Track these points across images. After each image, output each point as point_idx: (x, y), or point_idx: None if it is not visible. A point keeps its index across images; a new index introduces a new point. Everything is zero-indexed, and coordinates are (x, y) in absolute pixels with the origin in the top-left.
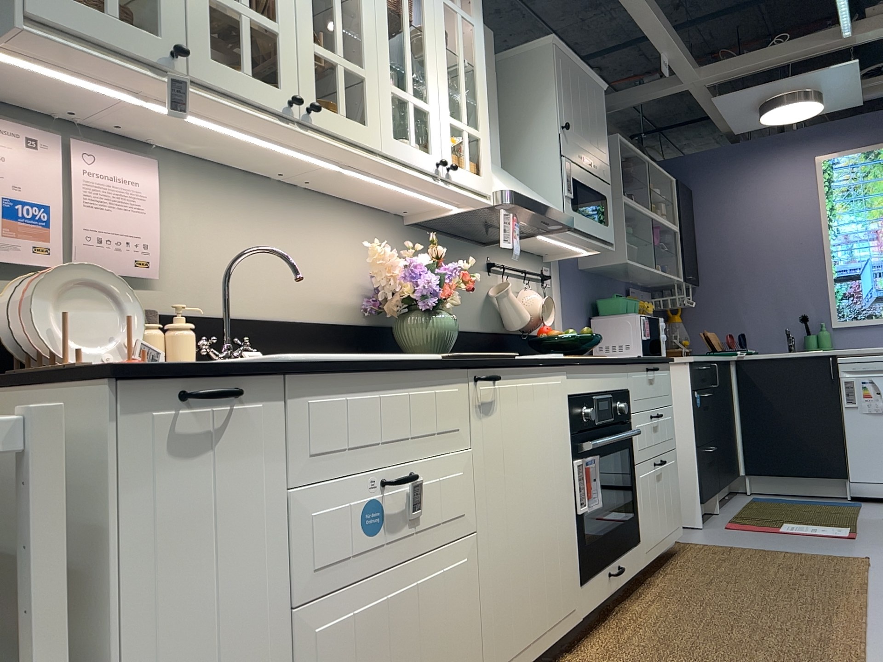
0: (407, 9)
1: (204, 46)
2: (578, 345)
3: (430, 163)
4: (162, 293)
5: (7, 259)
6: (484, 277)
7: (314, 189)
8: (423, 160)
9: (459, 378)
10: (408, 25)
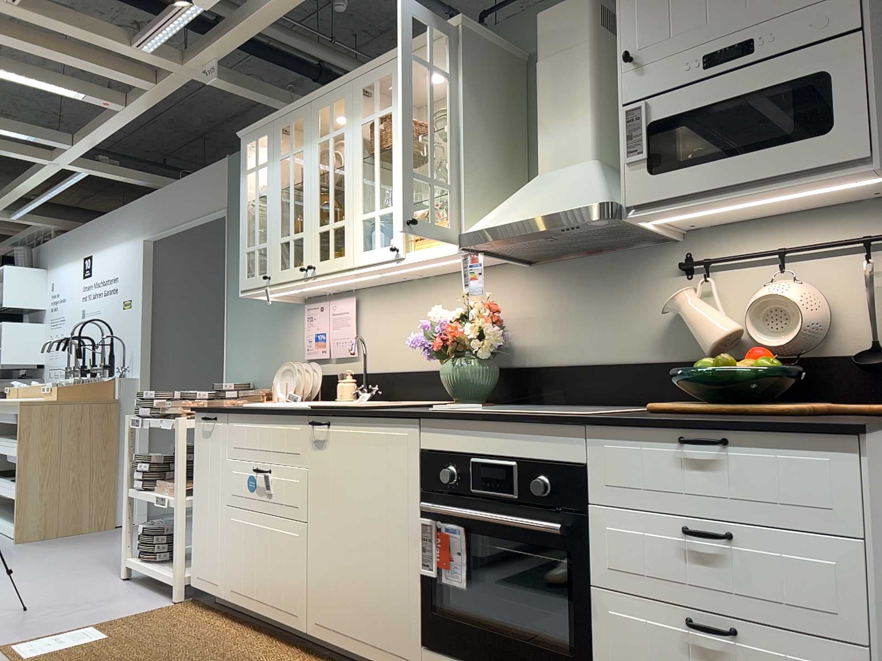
0: (376, 146)
1: (277, 266)
2: (712, 384)
3: (389, 252)
4: (361, 362)
5: (316, 356)
6: (670, 285)
7: (436, 273)
8: (383, 253)
9: (301, 421)
10: (376, 157)
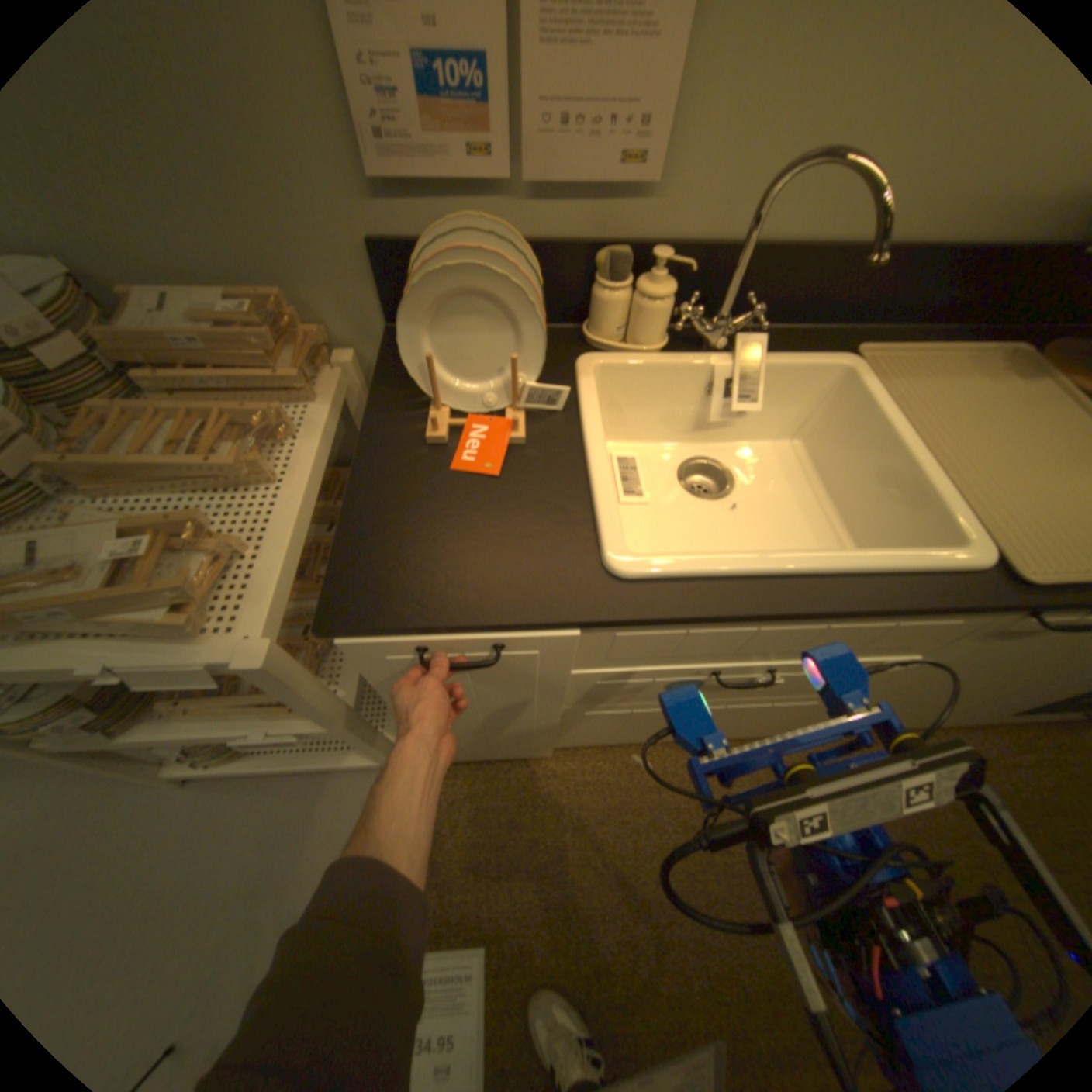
0: None
1: None
2: None
3: None
4: (664, 201)
5: (436, 167)
6: None
7: None
8: None
9: (993, 614)
10: None
